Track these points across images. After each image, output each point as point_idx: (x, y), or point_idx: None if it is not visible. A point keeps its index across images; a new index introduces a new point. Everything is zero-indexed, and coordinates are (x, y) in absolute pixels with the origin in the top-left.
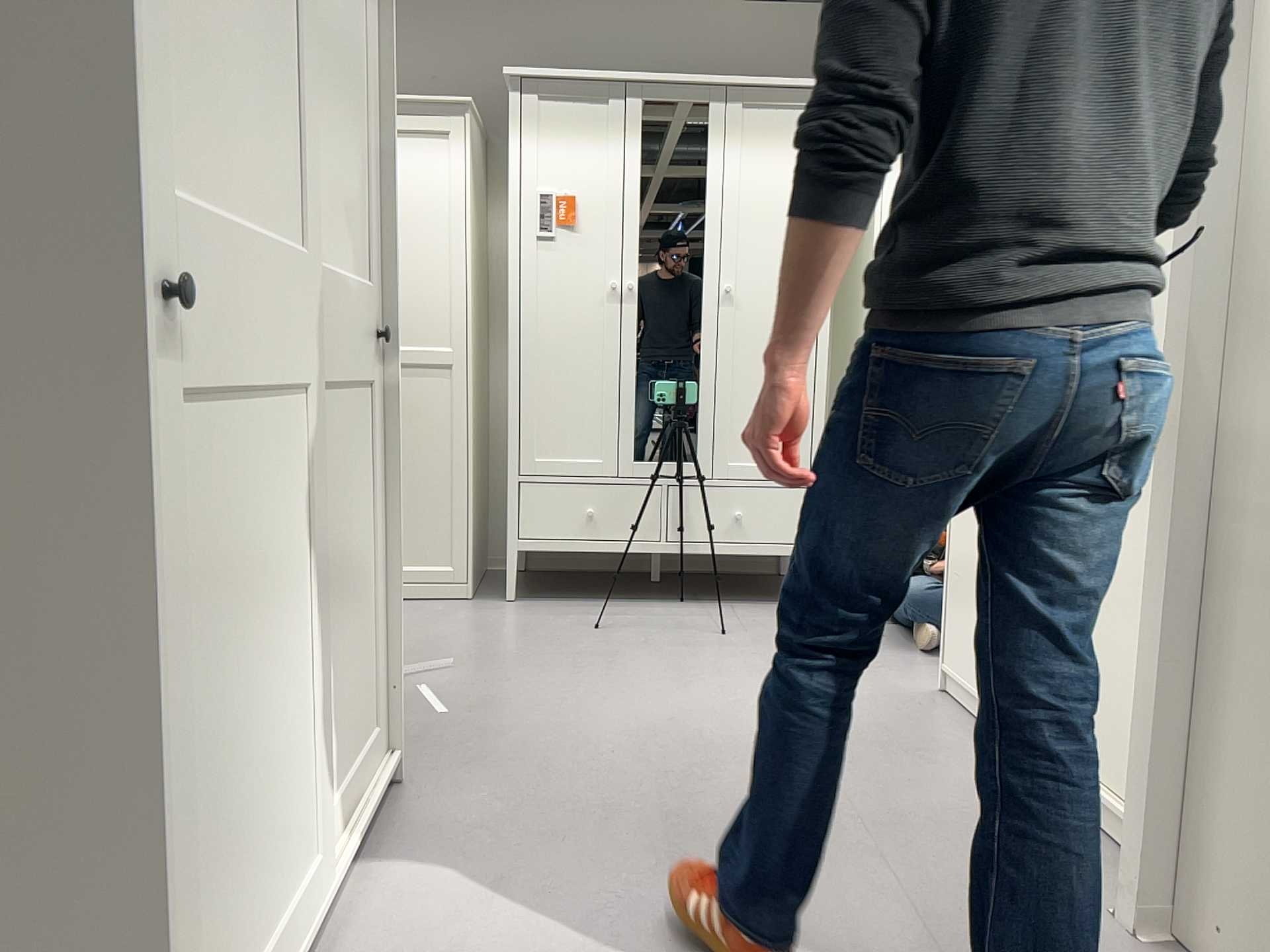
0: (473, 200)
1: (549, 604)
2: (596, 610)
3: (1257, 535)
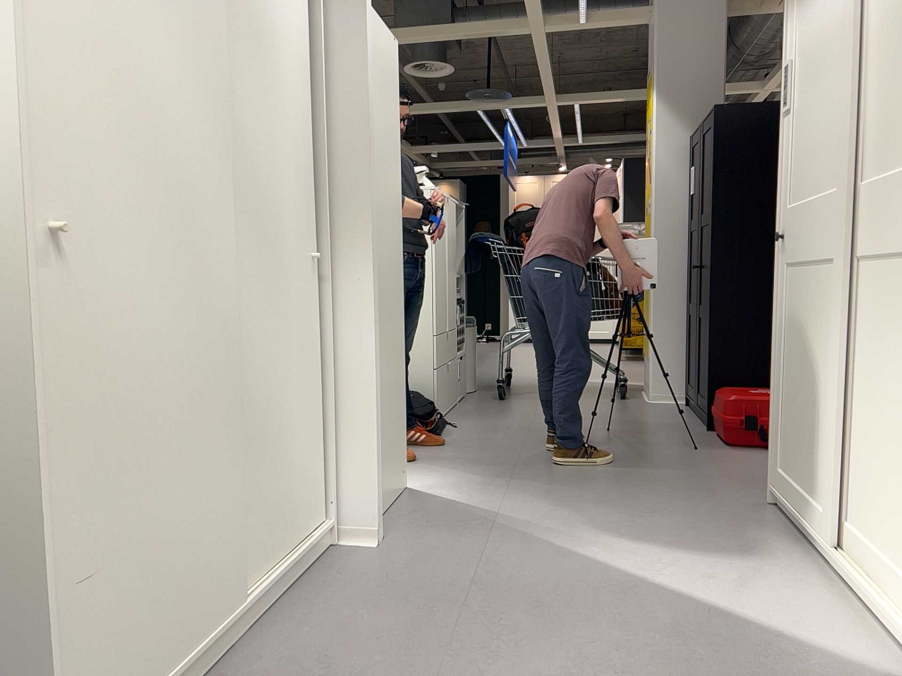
0: None
1: None
2: None
3: (374, 319)
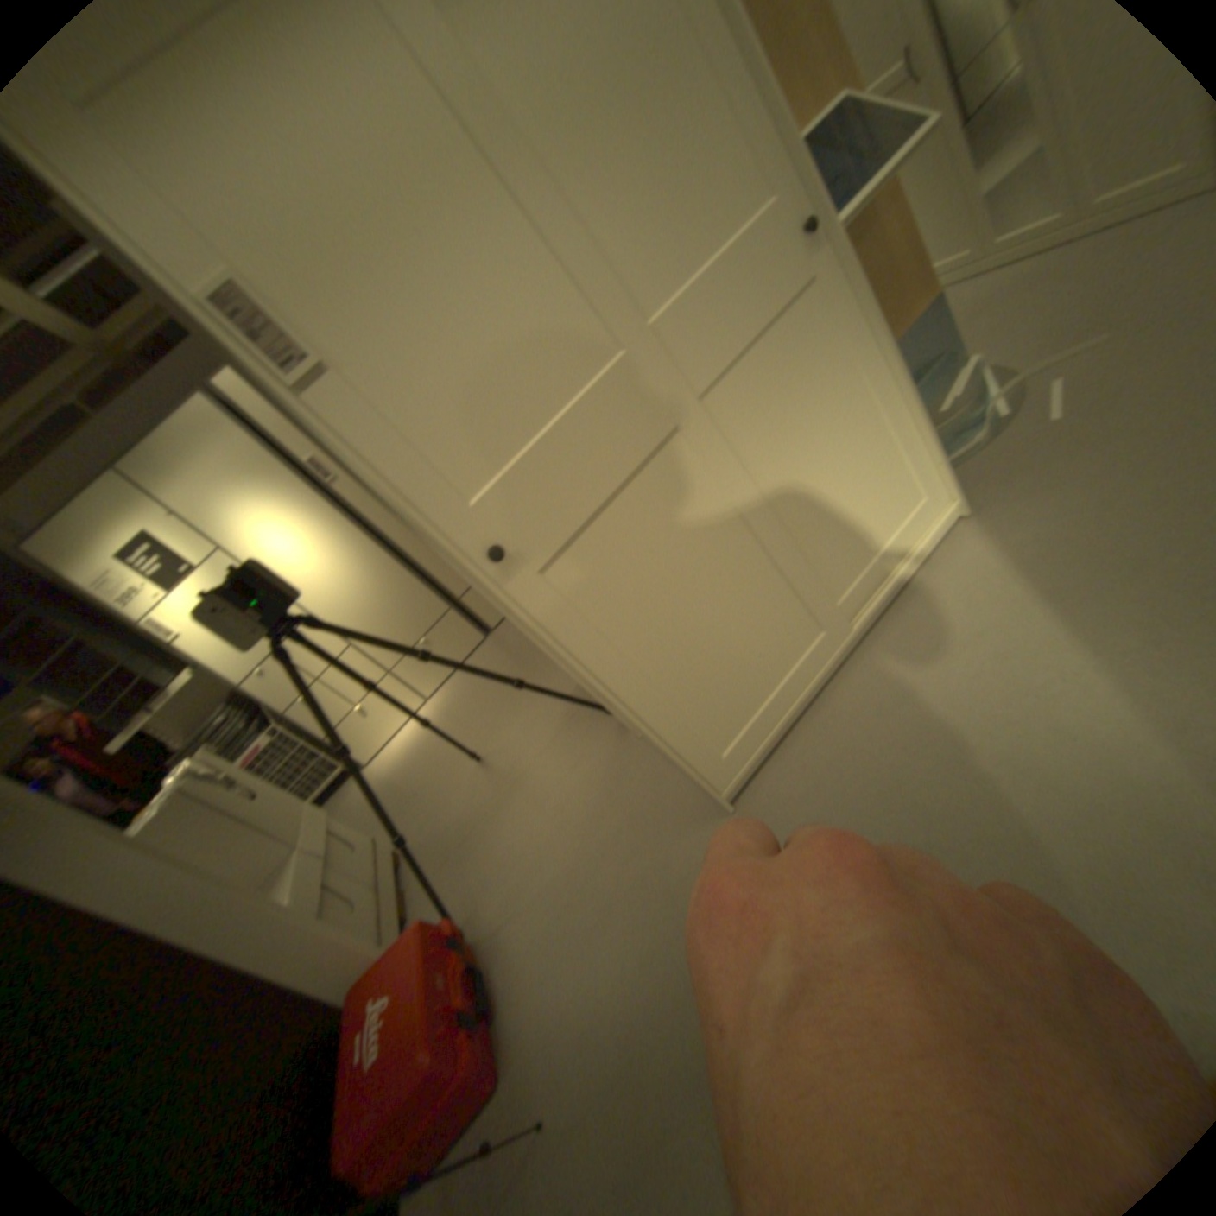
0: None
1: None
2: None
3: None
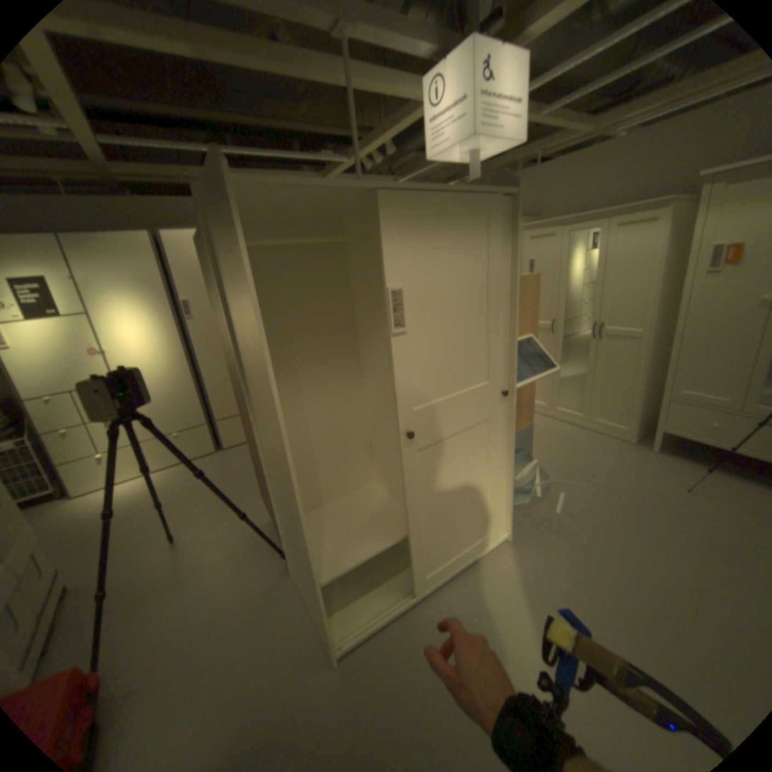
0: (669, 252)
1: (678, 462)
2: (704, 477)
3: None
